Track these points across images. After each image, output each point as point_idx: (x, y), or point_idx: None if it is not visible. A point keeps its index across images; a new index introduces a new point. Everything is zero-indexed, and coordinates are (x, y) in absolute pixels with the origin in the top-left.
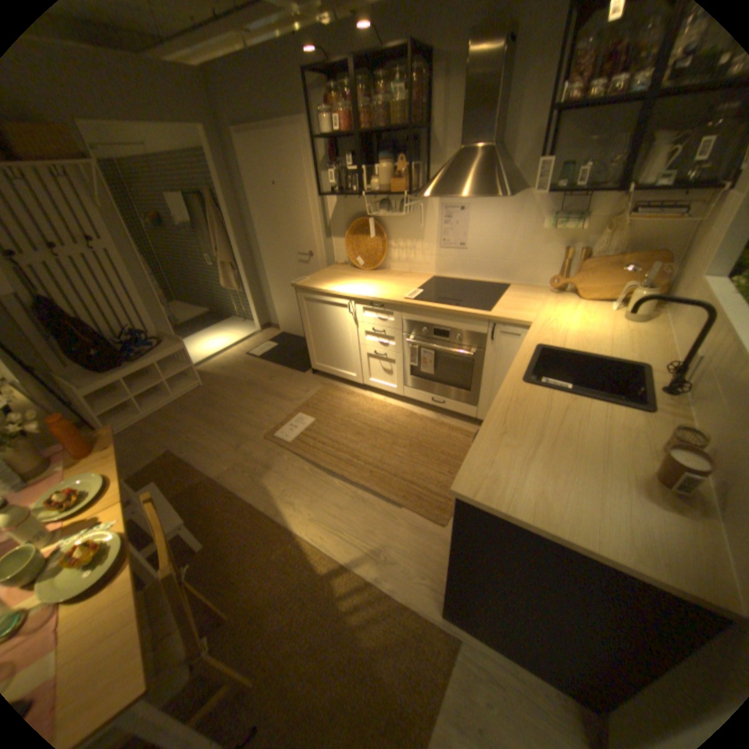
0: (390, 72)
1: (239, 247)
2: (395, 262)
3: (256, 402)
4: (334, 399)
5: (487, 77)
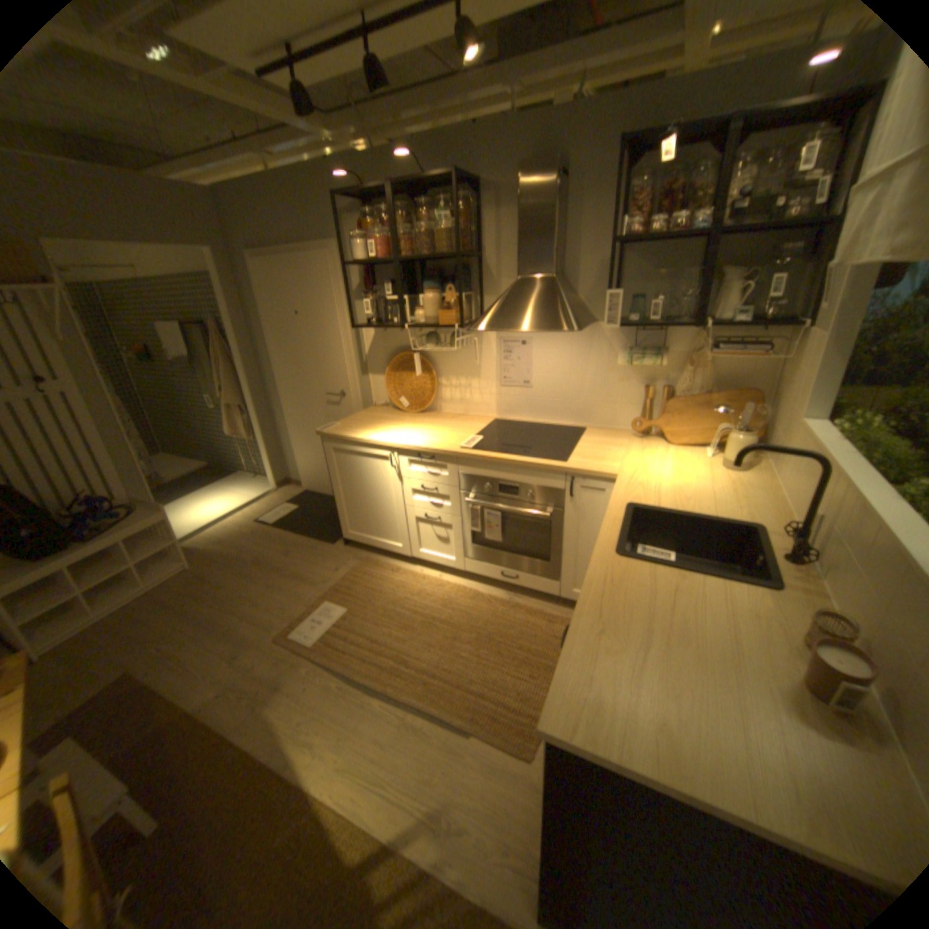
0: (433, 200)
1: (250, 386)
2: (447, 403)
3: (264, 589)
4: (373, 579)
5: (540, 209)
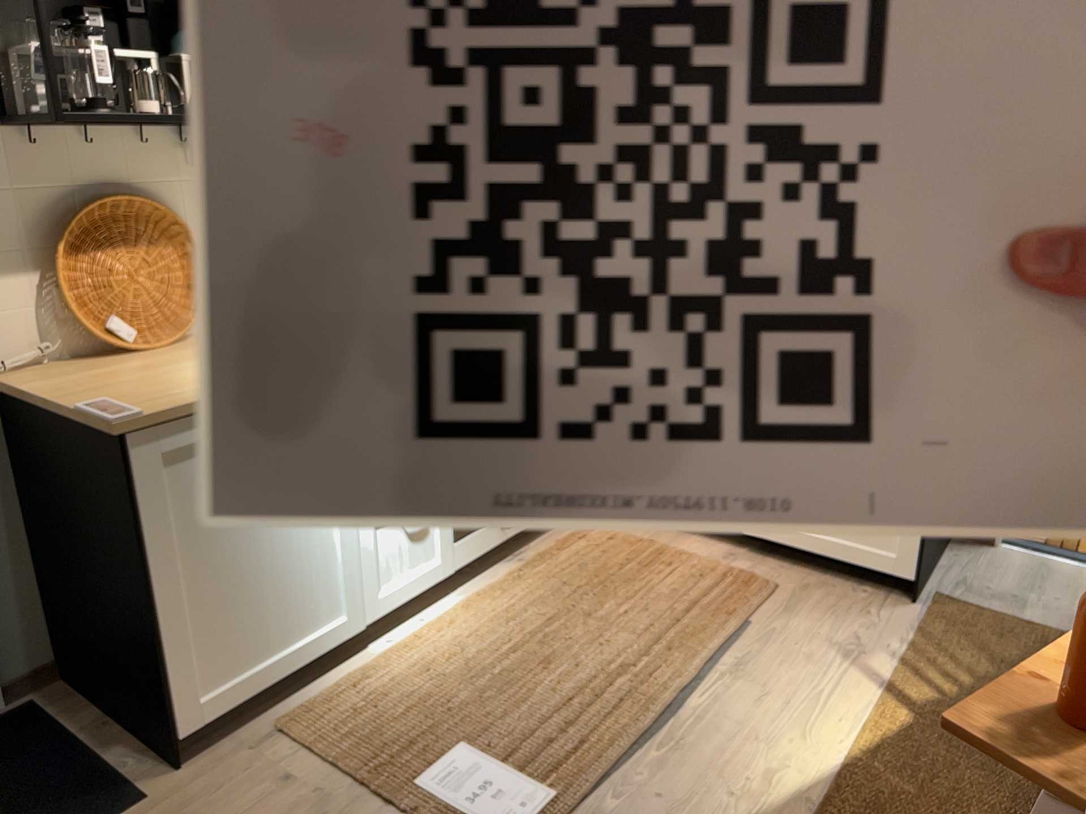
0: None
1: None
2: None
3: None
4: (381, 705)
5: None
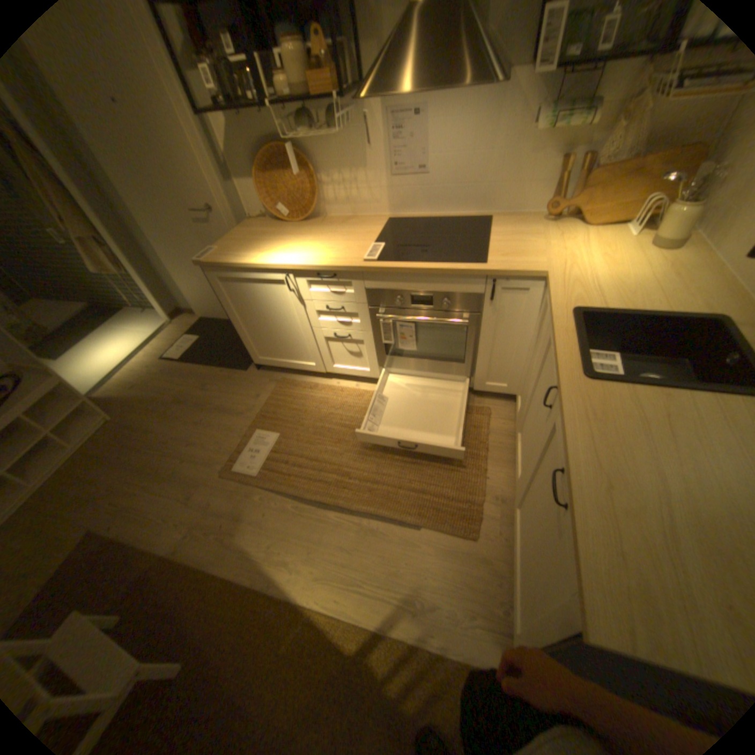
0: None
1: (97, 211)
2: (332, 204)
3: (194, 426)
4: (296, 399)
5: None
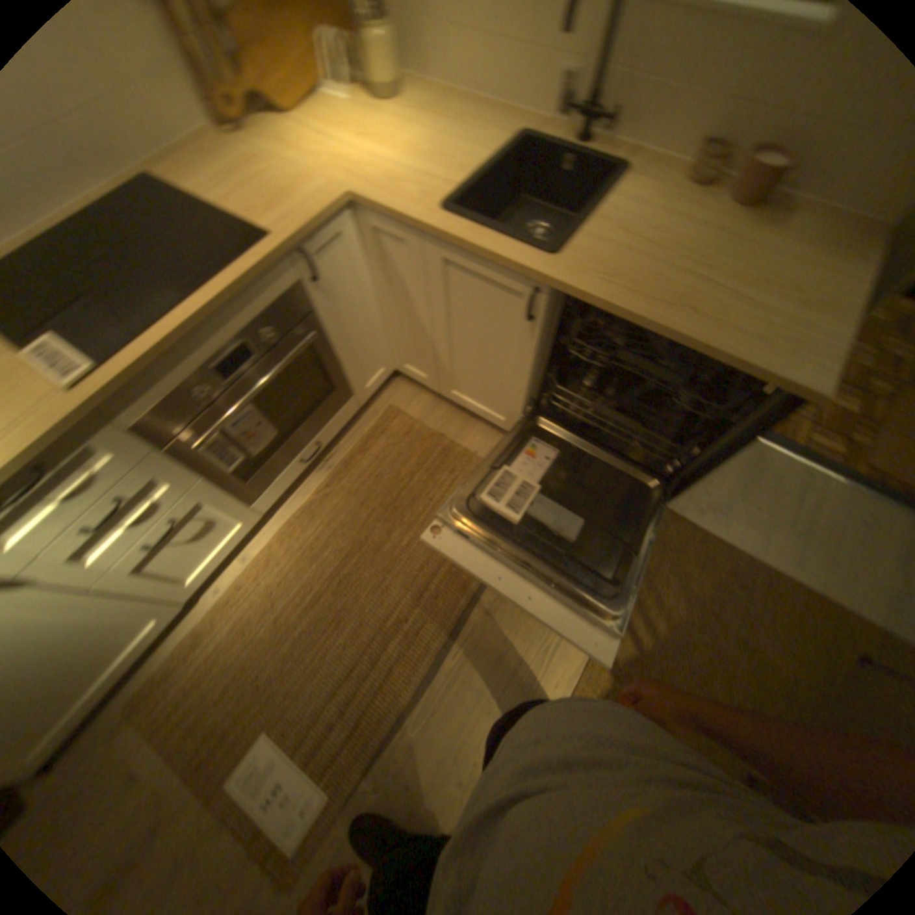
0: None
1: None
2: None
3: None
4: (201, 680)
5: None
